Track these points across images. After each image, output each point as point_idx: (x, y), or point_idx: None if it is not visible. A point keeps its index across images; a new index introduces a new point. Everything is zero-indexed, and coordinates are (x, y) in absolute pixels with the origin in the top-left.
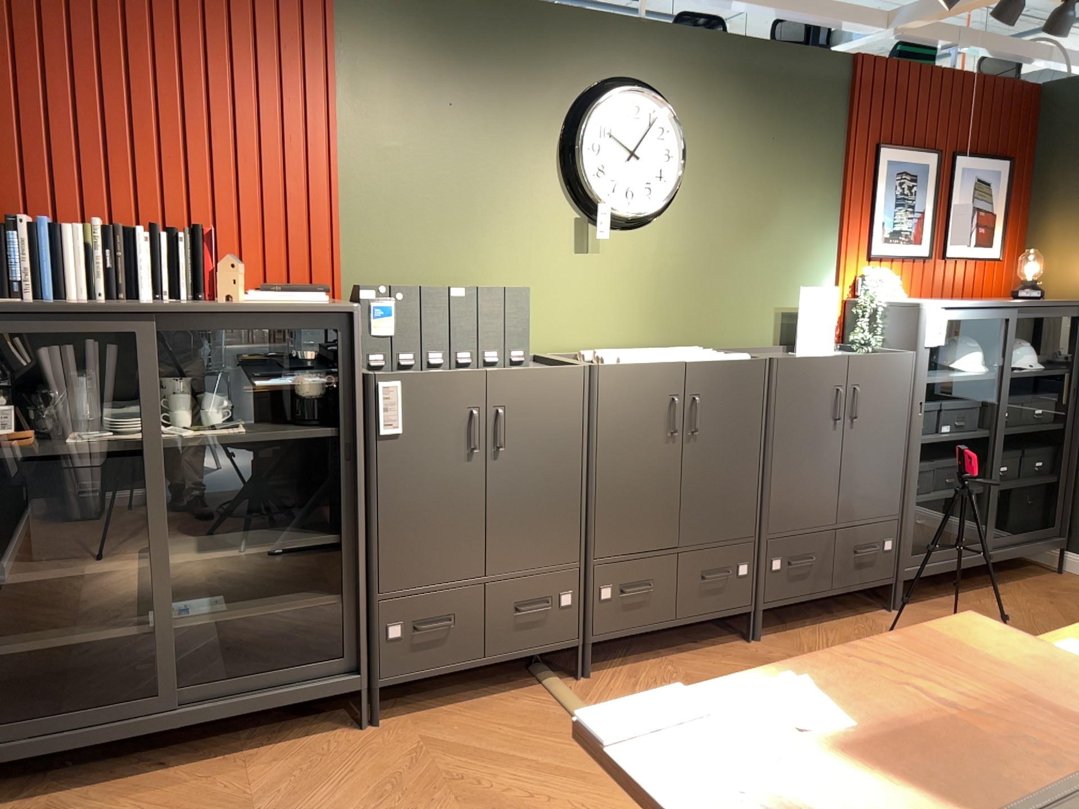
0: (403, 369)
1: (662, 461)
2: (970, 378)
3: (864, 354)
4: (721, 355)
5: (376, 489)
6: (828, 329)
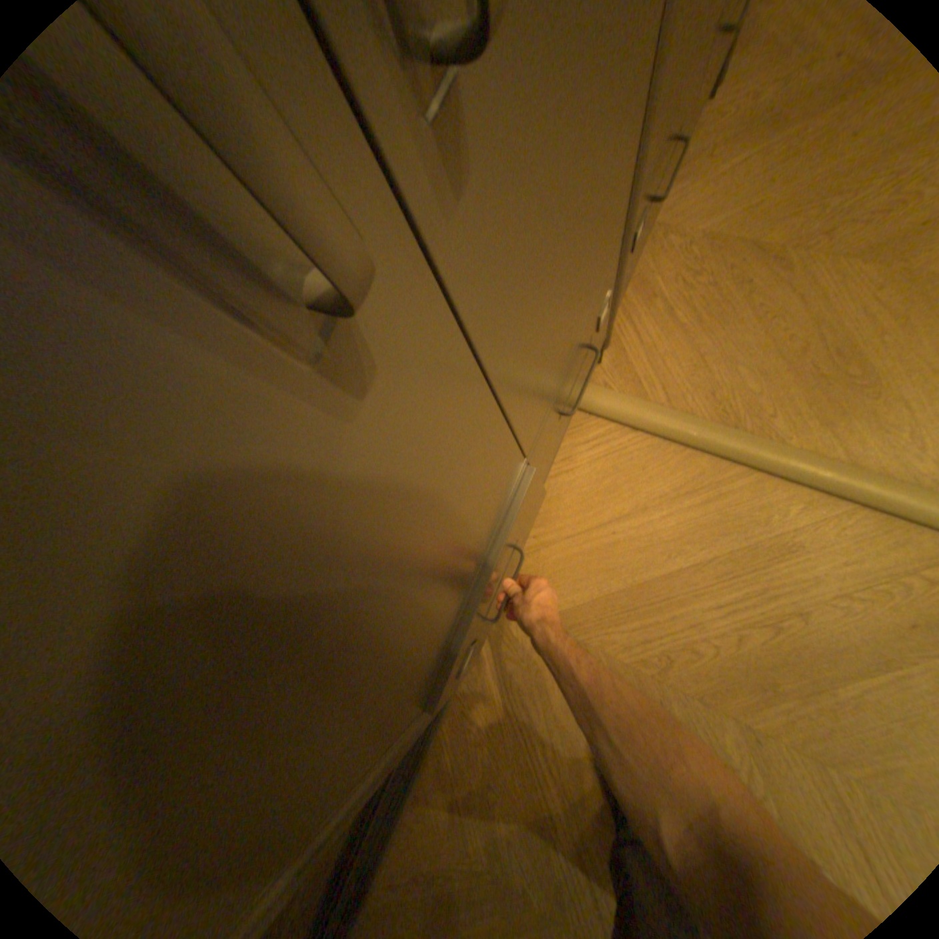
0: None
1: None
2: None
3: None
4: None
5: None
6: None
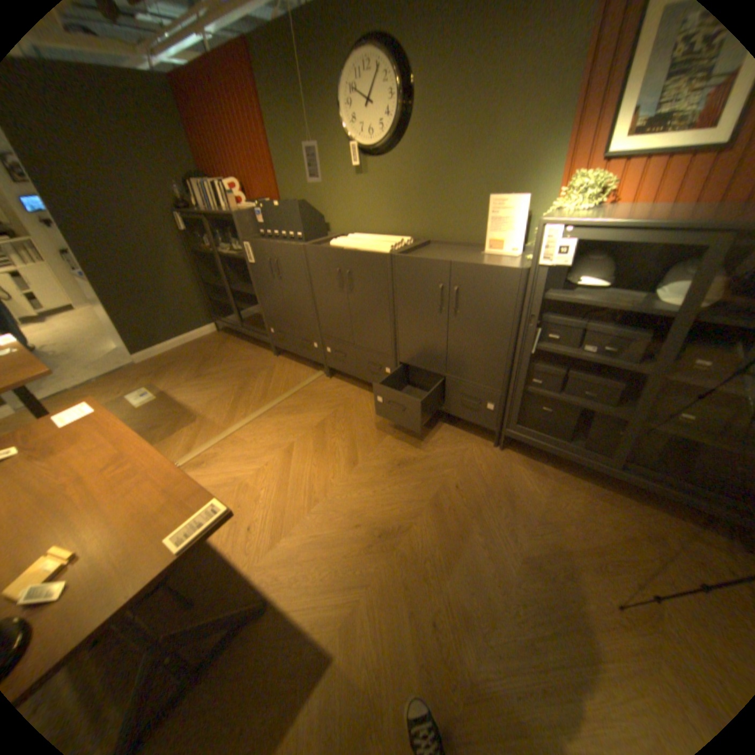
0: (270, 237)
1: (339, 300)
2: (626, 307)
3: (472, 262)
4: (375, 248)
5: (256, 281)
6: (516, 233)
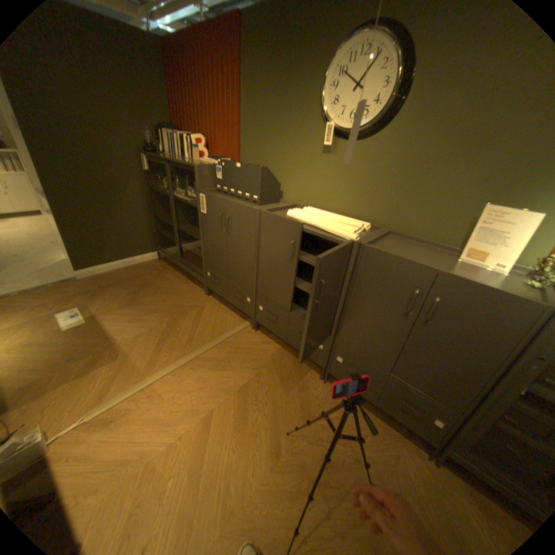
0: (225, 193)
1: (285, 269)
2: None
3: (468, 277)
4: (338, 229)
5: (203, 229)
6: (511, 249)
